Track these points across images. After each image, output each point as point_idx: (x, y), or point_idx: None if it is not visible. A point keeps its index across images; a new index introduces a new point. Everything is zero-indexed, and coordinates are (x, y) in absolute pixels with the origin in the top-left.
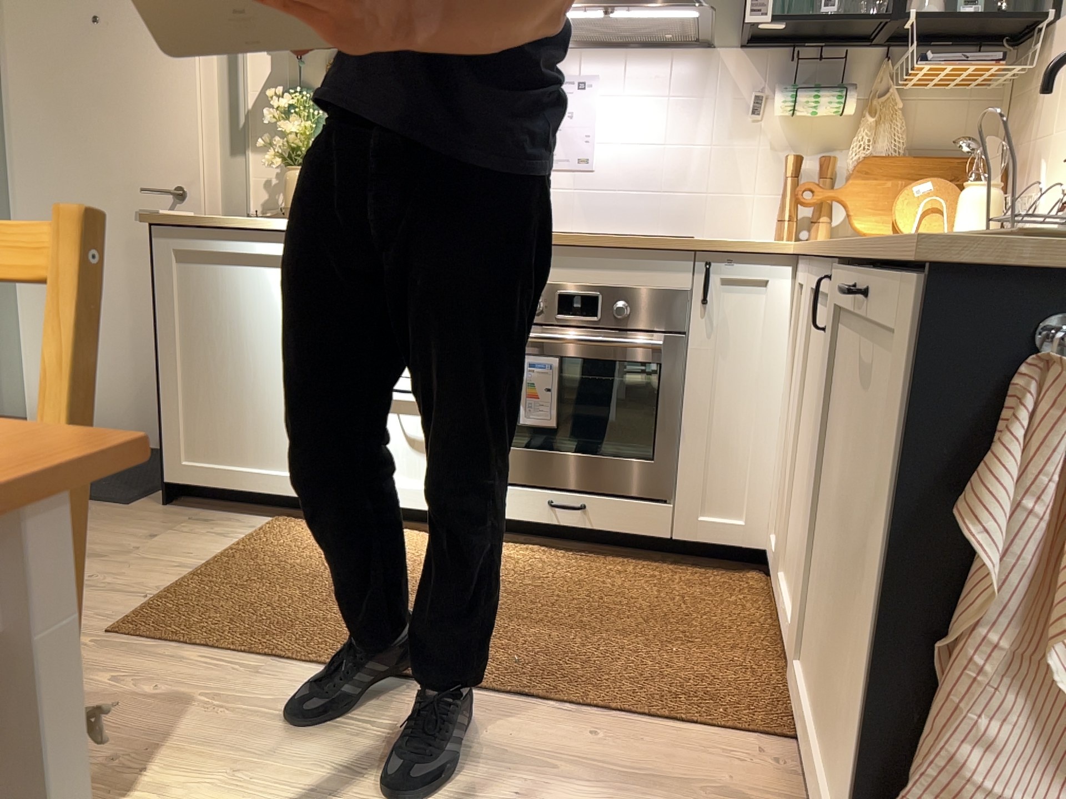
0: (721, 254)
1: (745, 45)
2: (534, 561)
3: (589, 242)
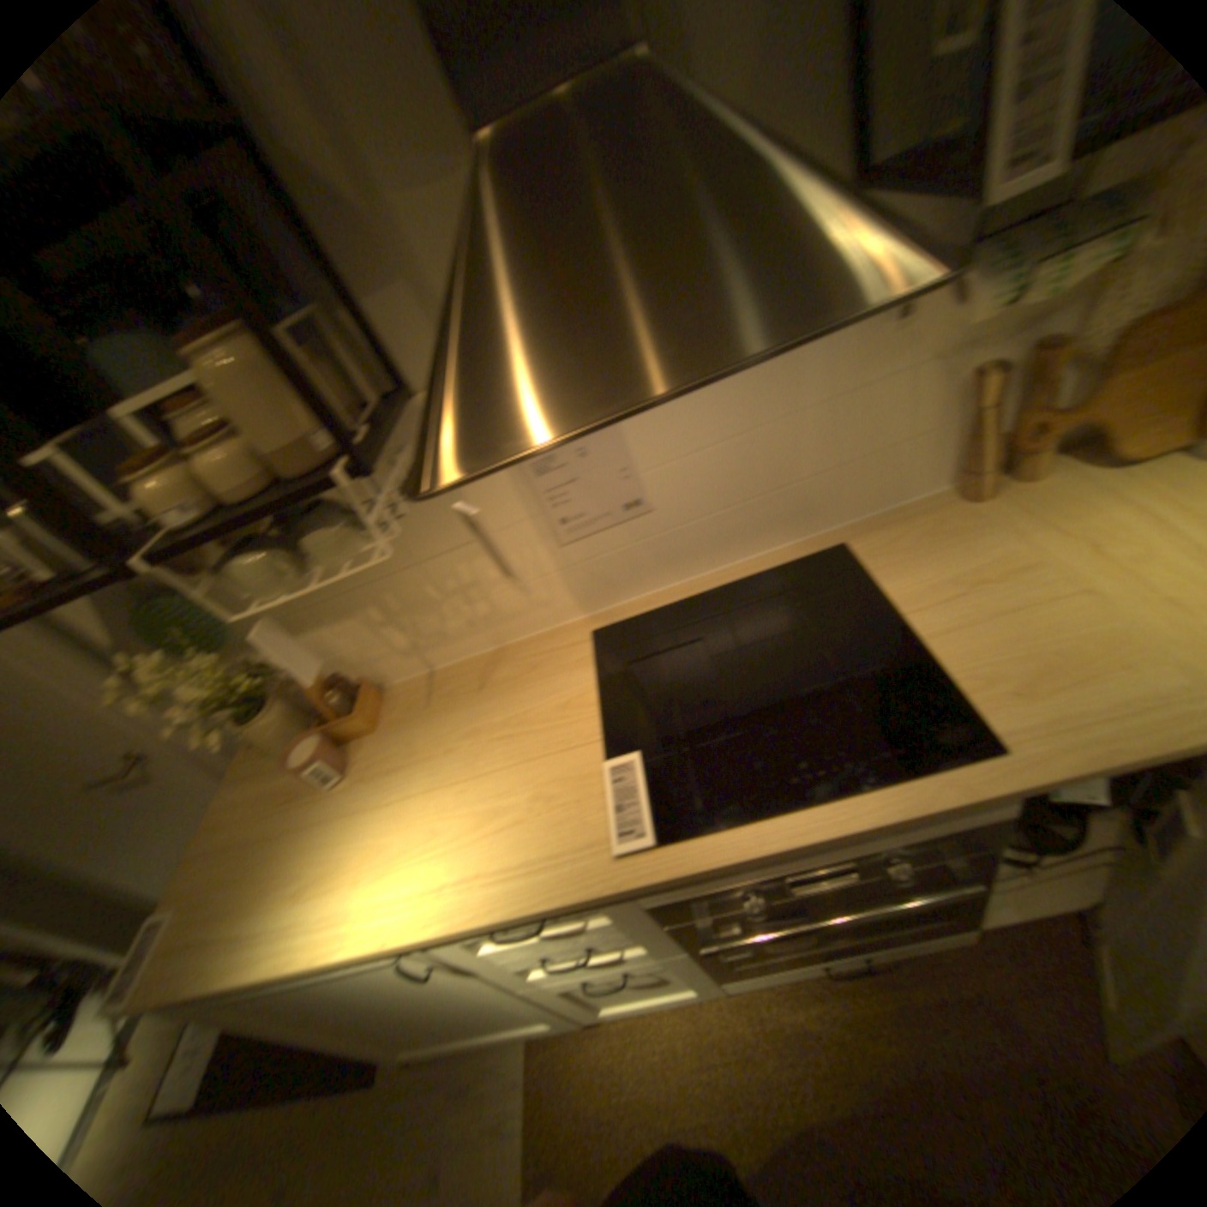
0: (1079, 775)
1: (864, 178)
2: (832, 1026)
3: (823, 842)
